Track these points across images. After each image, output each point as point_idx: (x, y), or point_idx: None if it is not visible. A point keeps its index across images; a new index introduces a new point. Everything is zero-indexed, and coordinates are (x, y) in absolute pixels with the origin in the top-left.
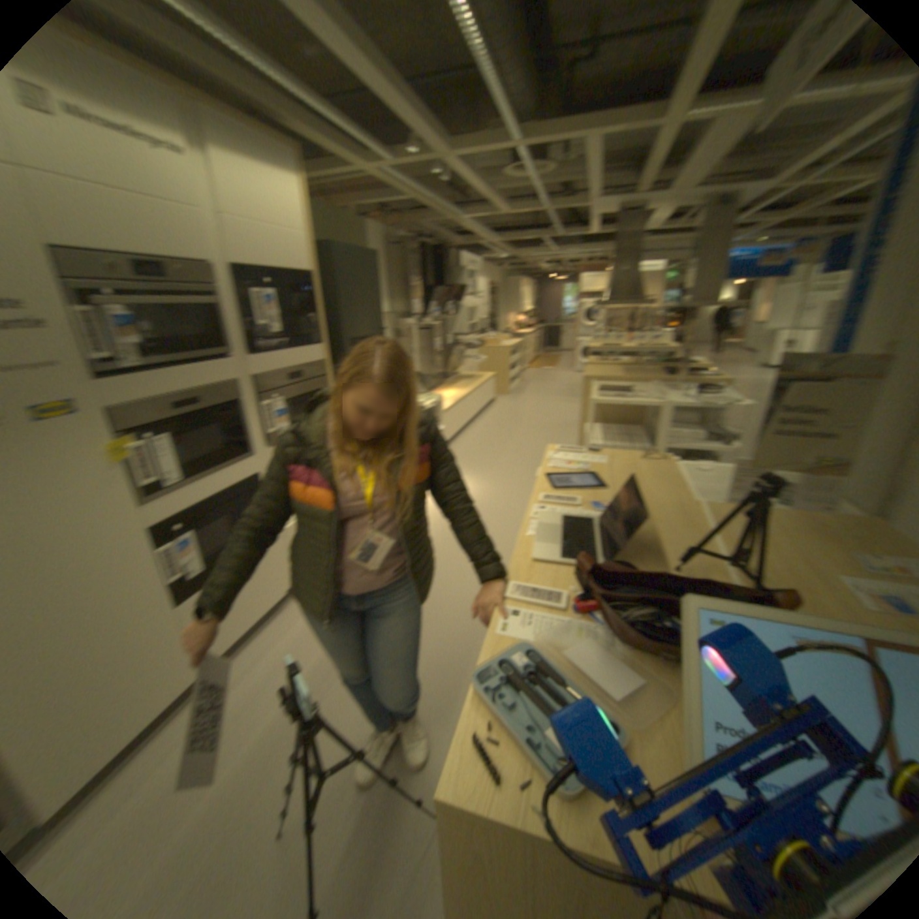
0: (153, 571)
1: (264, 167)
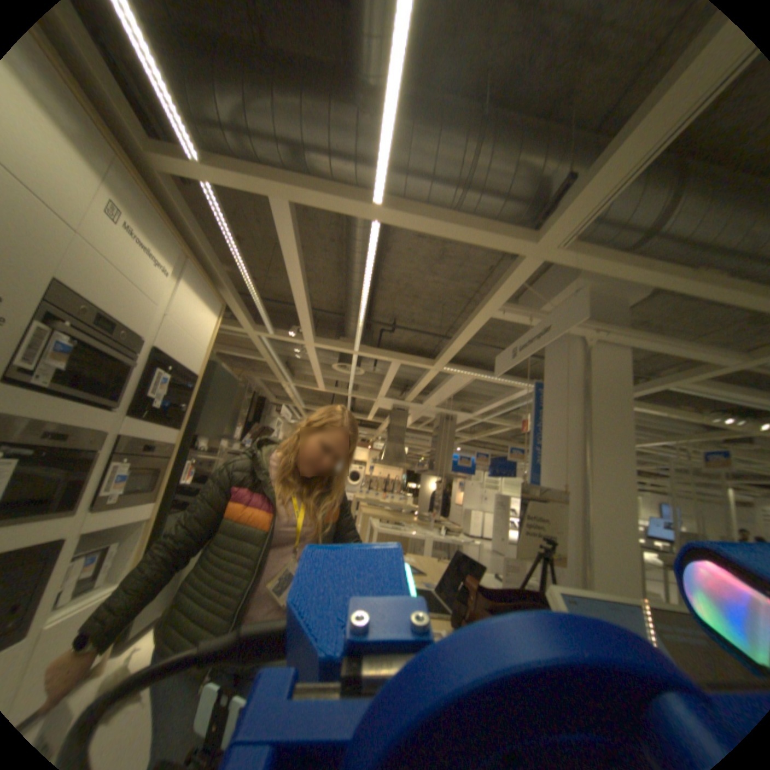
0: None
1: (205, 307)
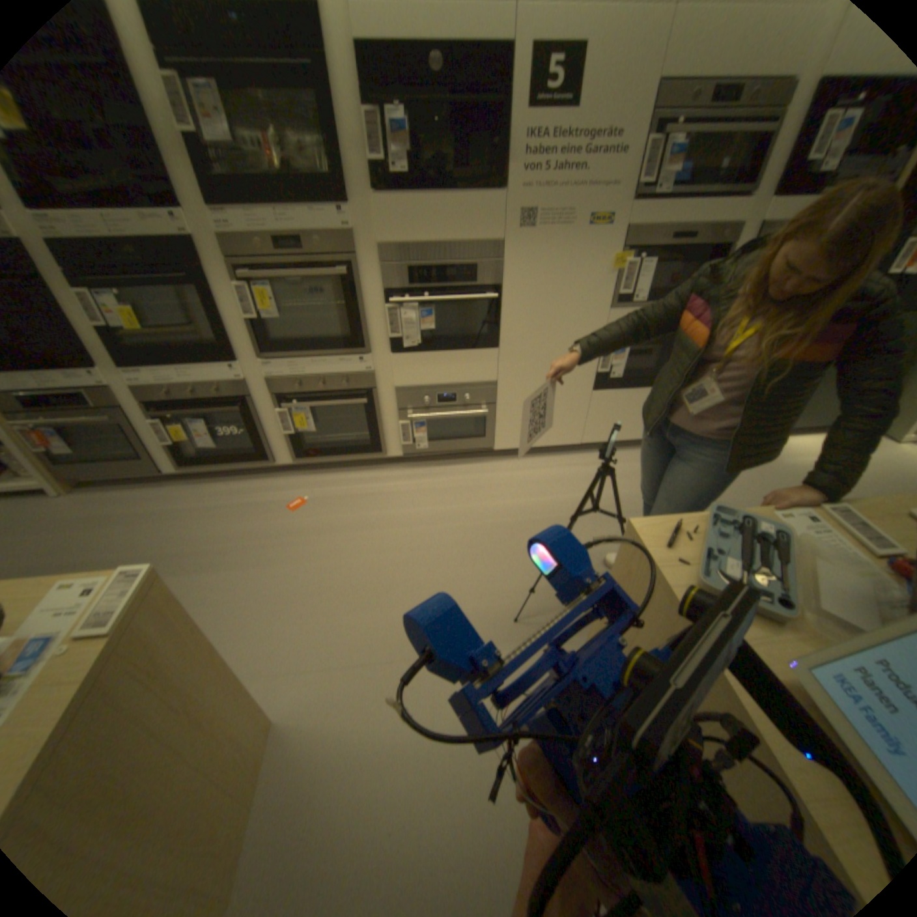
0: (599, 360)
1: None
